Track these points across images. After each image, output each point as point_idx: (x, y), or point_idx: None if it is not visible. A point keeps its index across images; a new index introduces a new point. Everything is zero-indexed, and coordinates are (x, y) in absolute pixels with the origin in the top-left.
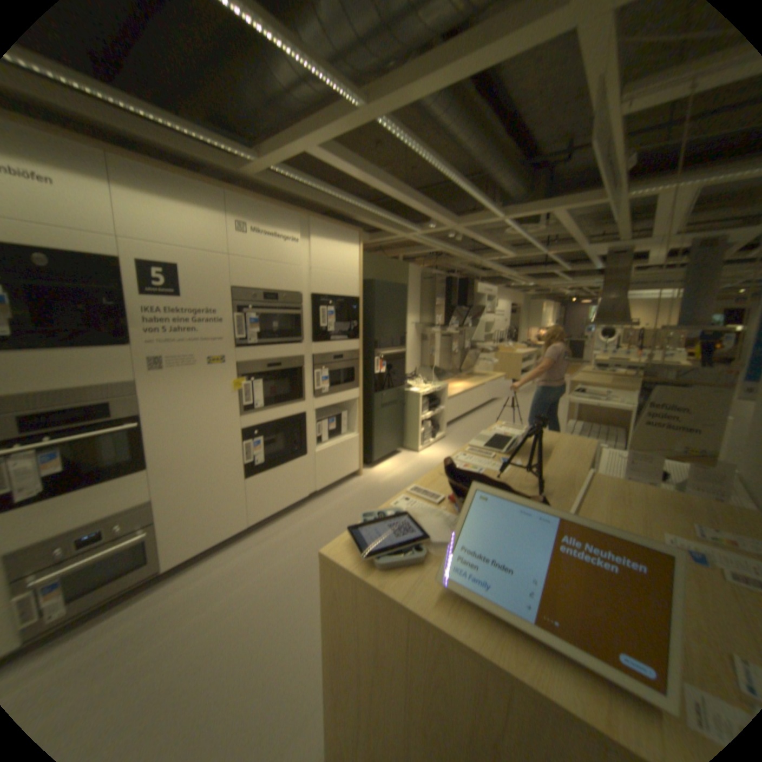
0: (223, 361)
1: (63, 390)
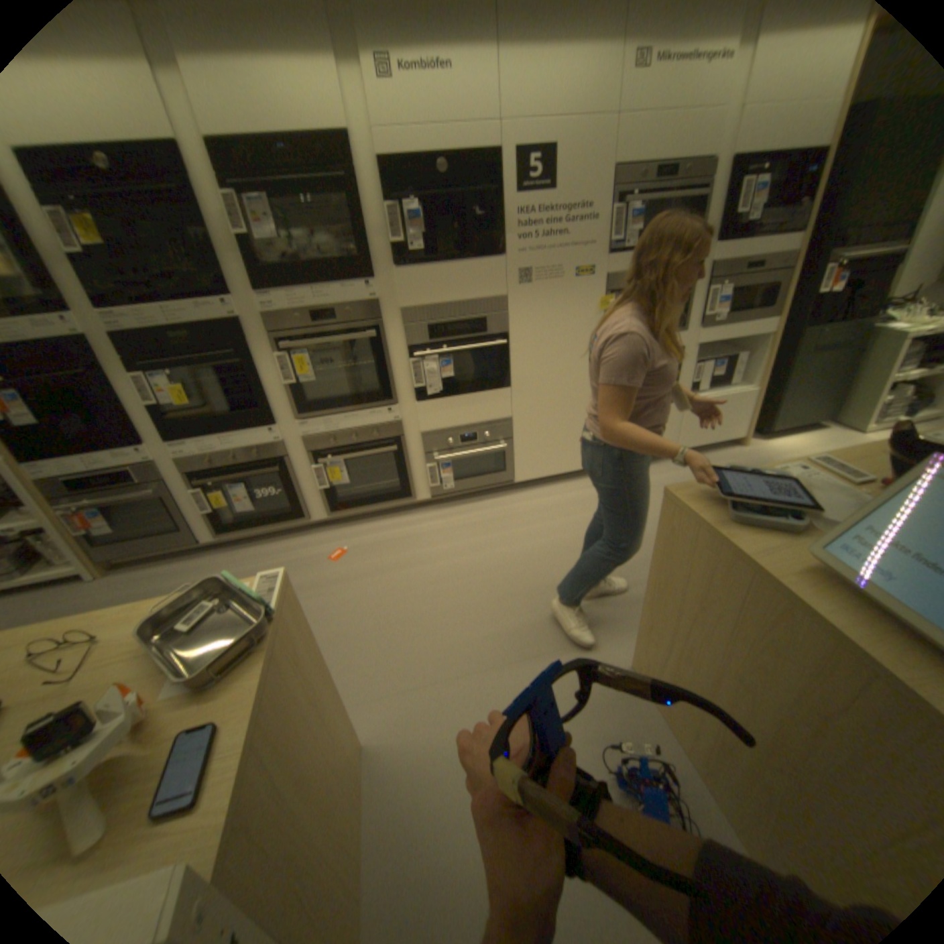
0: (593, 271)
1: (456, 301)
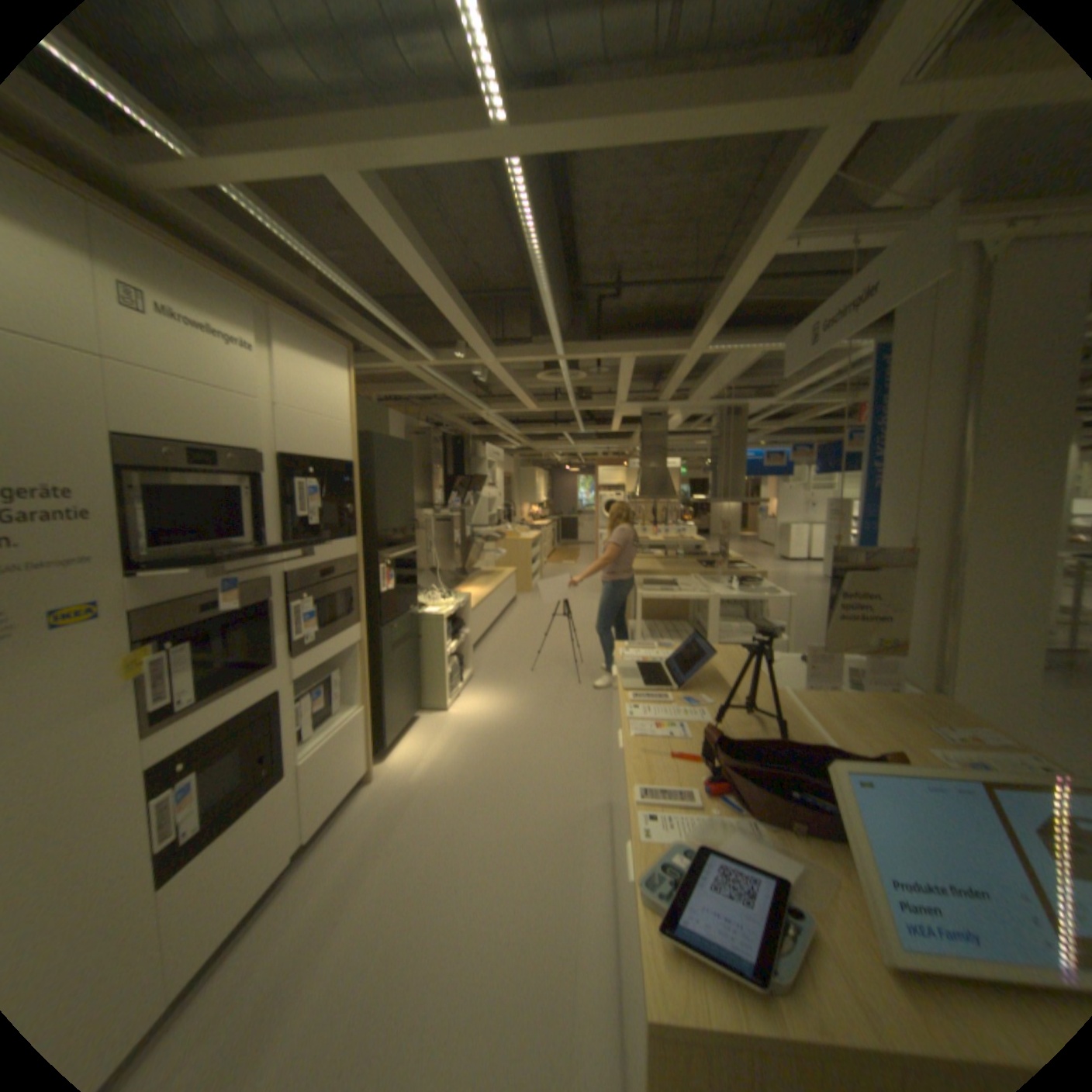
0: (96, 609)
1: None
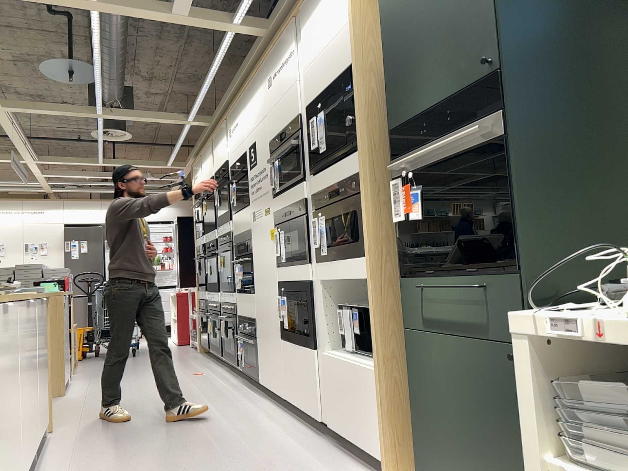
0: (269, 210)
1: (244, 232)
